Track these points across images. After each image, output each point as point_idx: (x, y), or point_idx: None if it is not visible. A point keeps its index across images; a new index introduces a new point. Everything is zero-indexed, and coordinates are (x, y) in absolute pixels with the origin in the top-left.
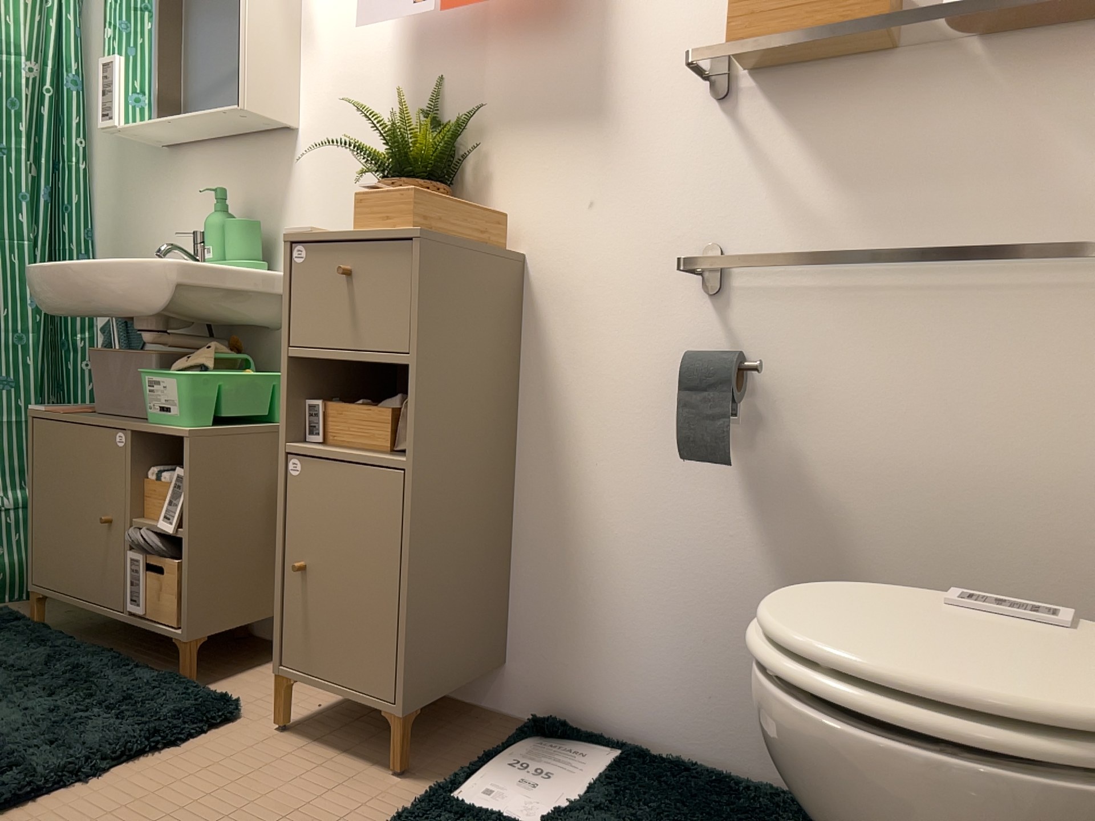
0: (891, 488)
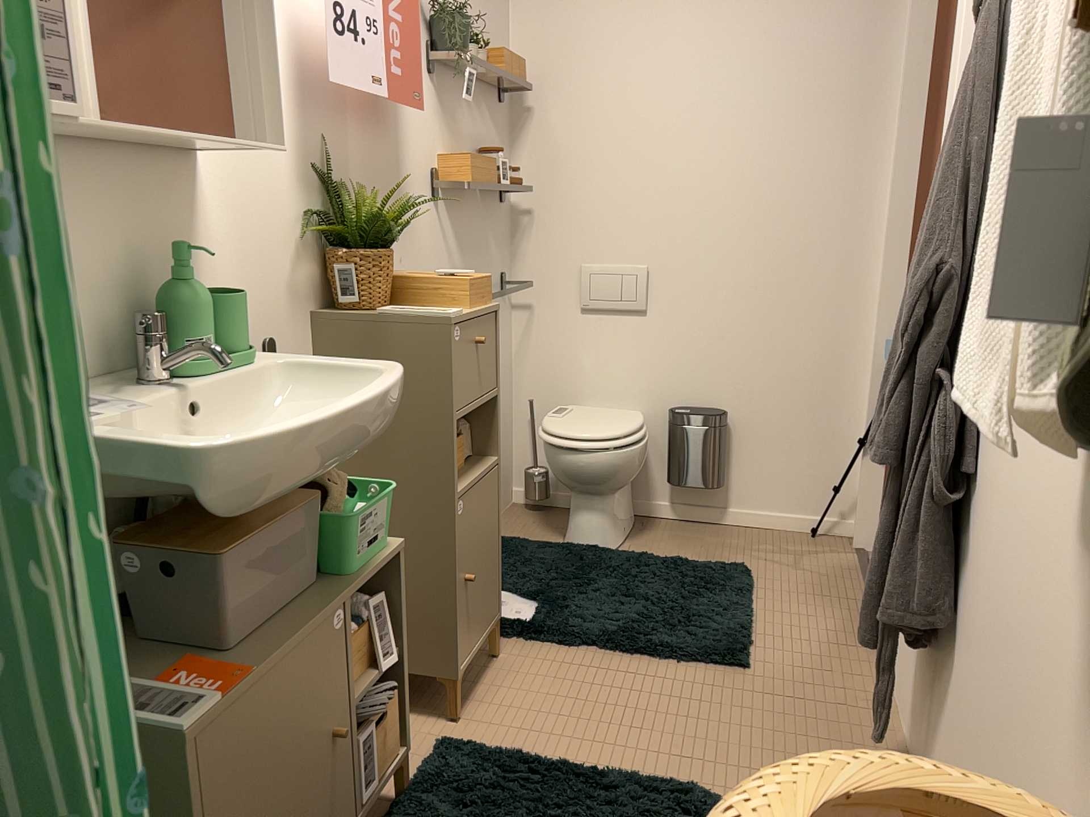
0: None
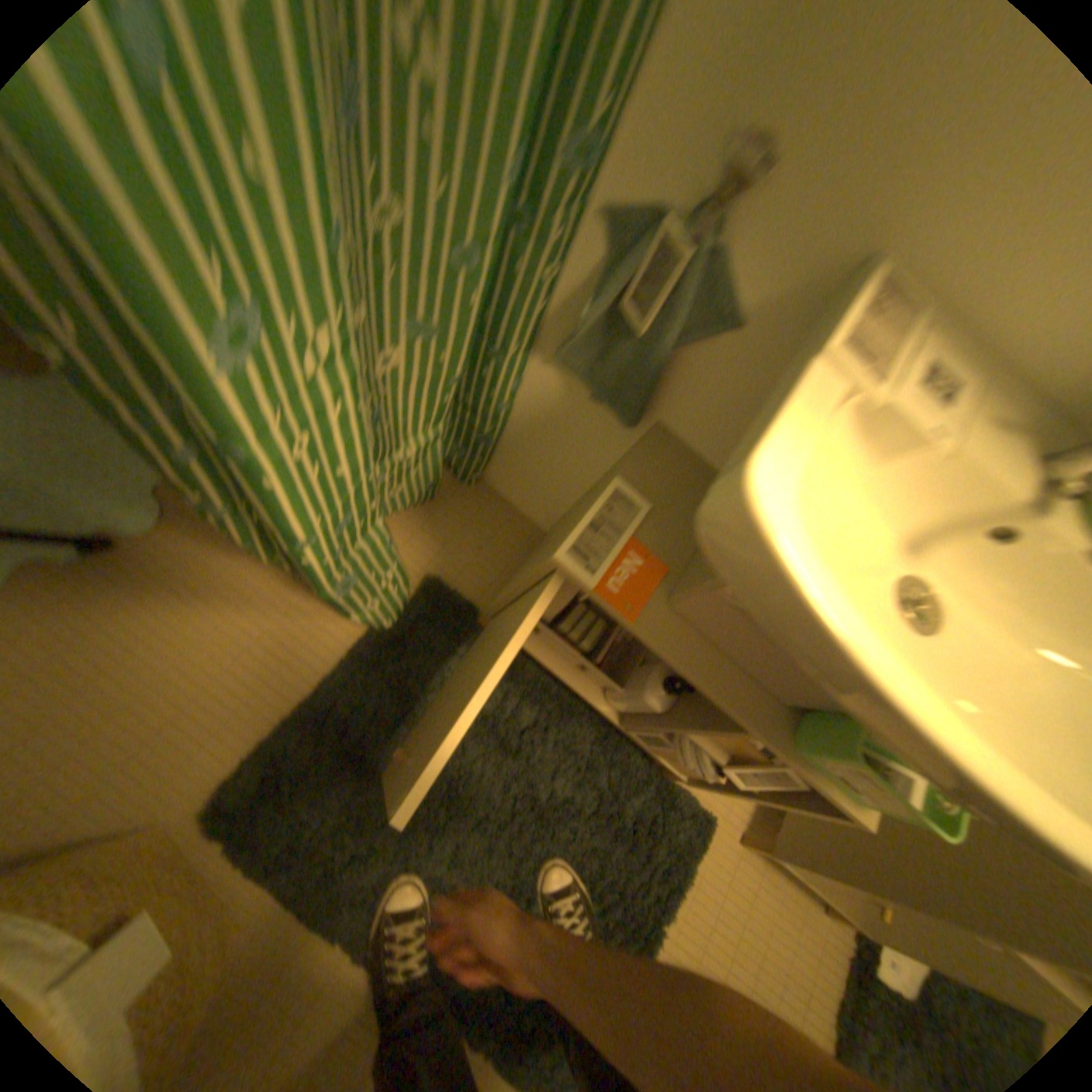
0: None
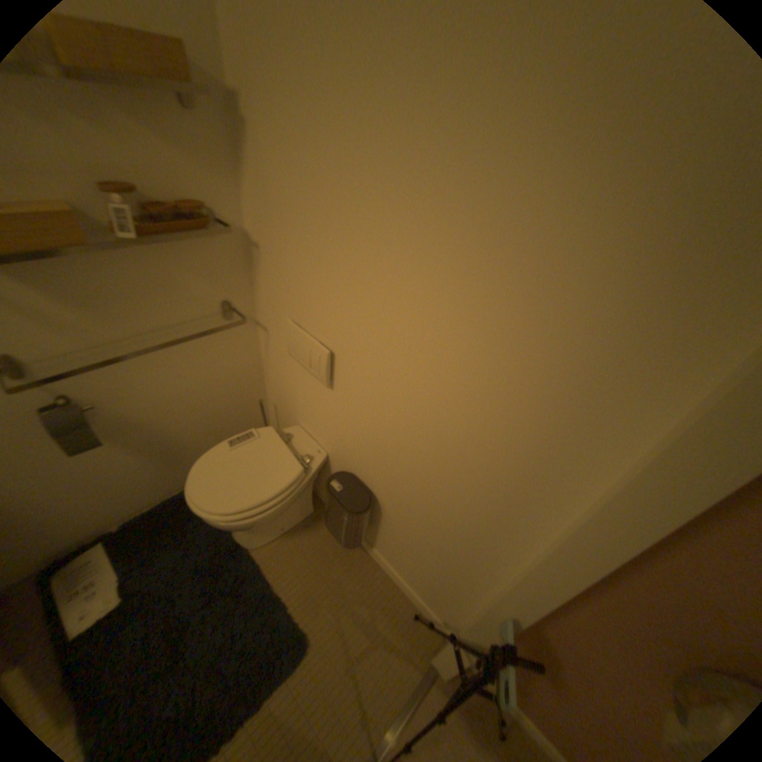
0: (162, 407)
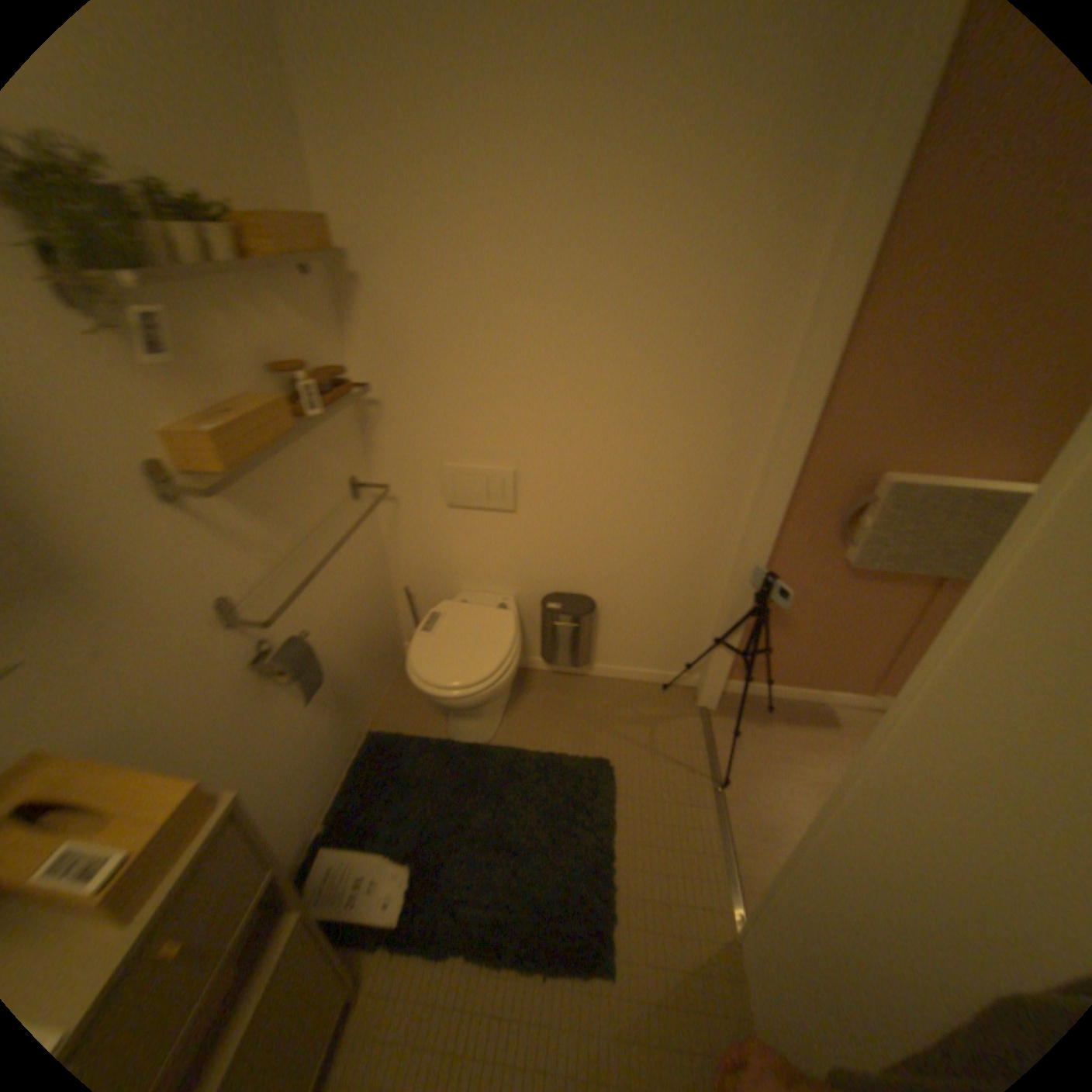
0: (330, 630)
